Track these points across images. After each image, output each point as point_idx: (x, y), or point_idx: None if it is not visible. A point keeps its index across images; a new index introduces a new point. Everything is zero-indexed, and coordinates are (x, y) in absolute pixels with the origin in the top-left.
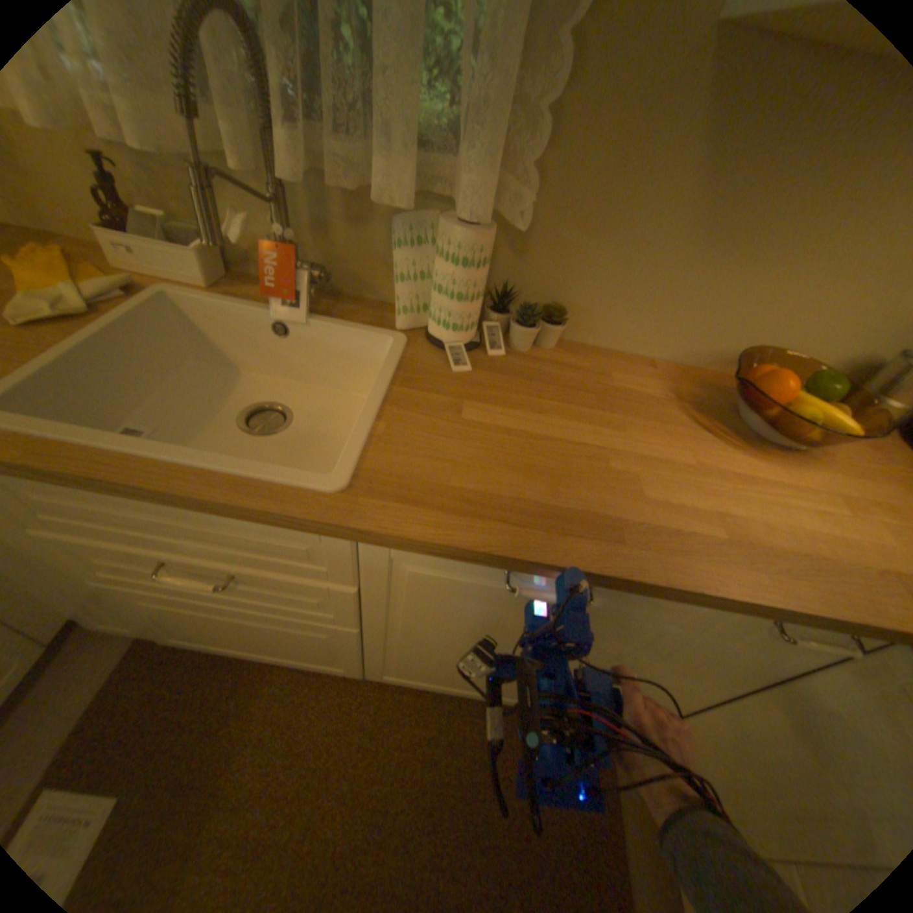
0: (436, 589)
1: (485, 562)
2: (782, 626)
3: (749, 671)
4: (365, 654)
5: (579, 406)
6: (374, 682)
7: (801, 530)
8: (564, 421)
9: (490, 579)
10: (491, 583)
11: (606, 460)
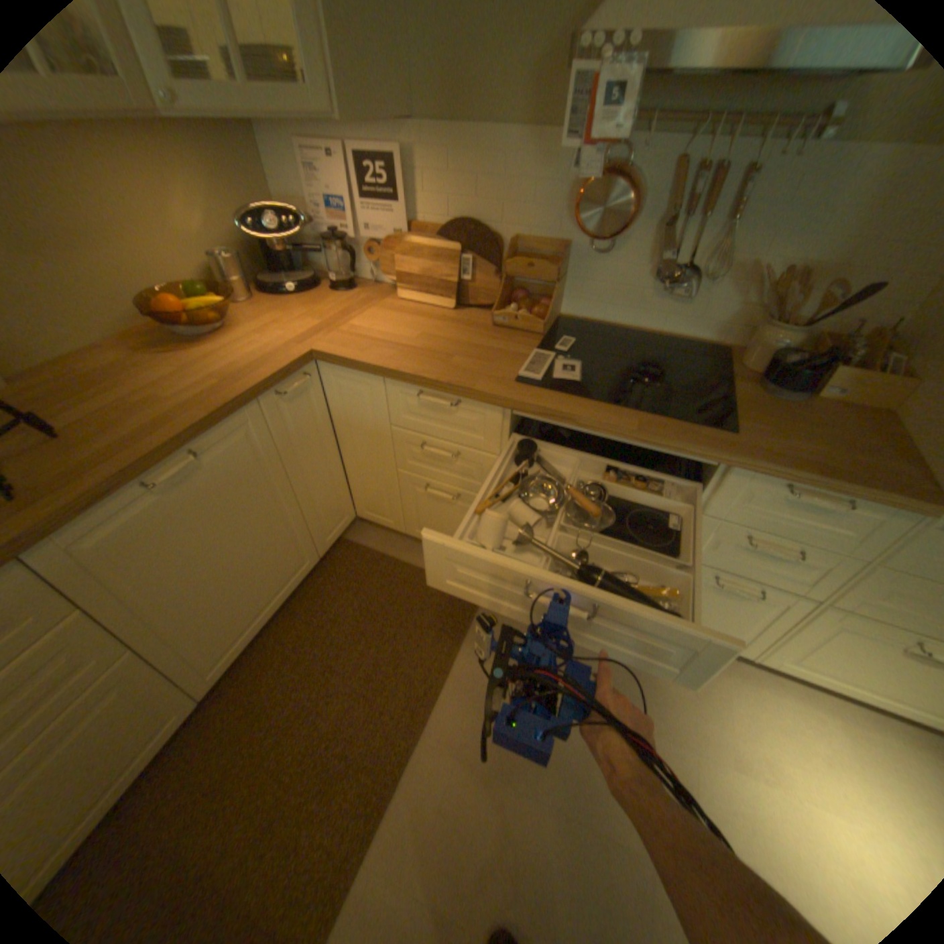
0: (118, 542)
1: (111, 484)
2: (272, 392)
3: (308, 429)
4: (162, 673)
5: (71, 398)
6: (203, 690)
7: (242, 356)
8: (71, 410)
9: (134, 498)
10: (140, 502)
11: (122, 404)
